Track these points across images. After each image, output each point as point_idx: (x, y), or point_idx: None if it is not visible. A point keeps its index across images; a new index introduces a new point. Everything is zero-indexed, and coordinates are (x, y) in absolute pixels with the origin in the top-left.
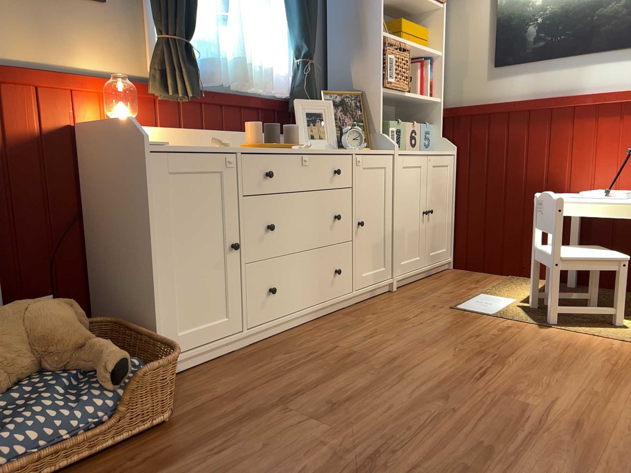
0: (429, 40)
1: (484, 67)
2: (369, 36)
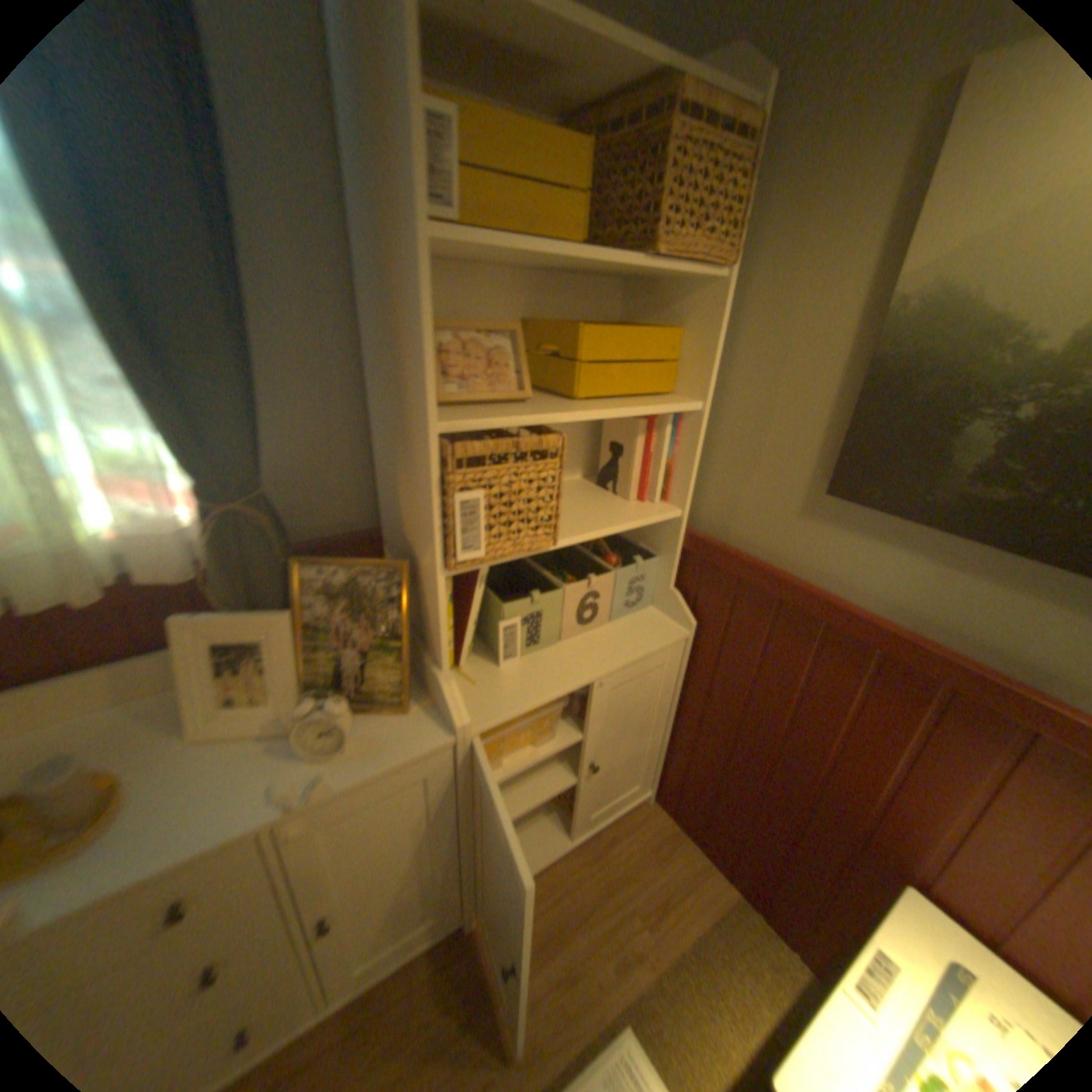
0: (683, 360)
1: (805, 477)
2: (414, 427)
